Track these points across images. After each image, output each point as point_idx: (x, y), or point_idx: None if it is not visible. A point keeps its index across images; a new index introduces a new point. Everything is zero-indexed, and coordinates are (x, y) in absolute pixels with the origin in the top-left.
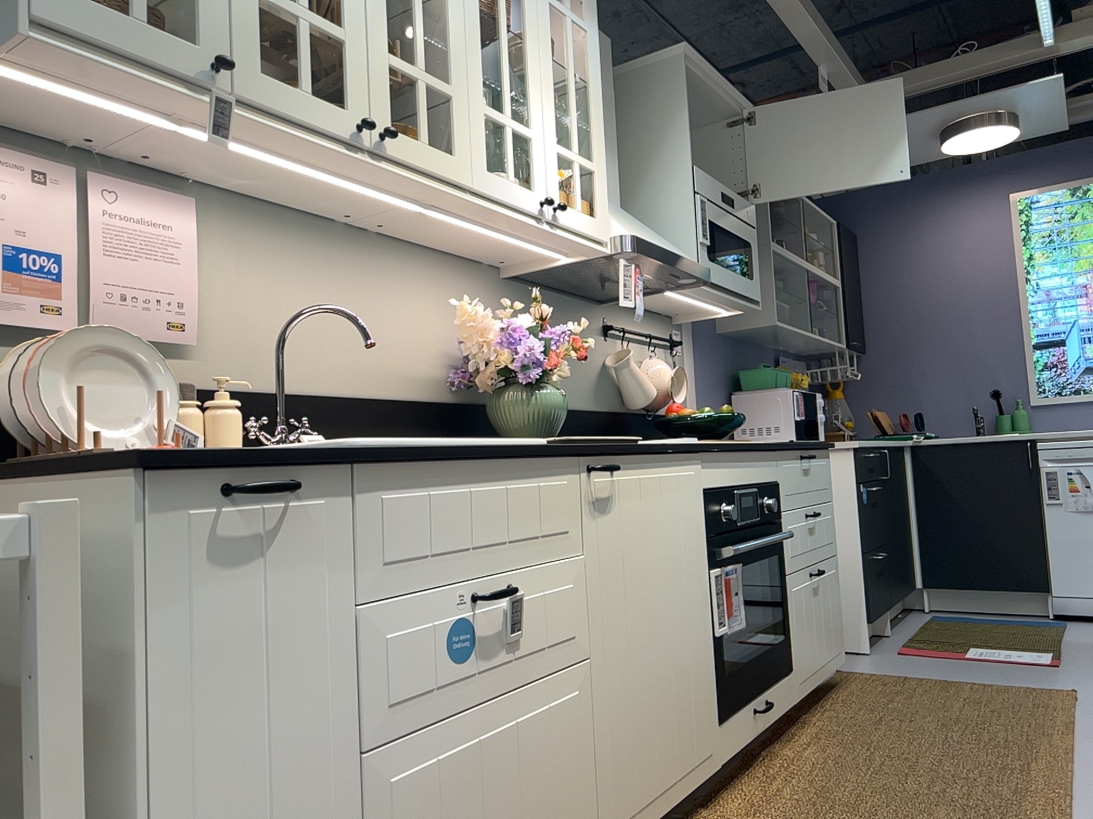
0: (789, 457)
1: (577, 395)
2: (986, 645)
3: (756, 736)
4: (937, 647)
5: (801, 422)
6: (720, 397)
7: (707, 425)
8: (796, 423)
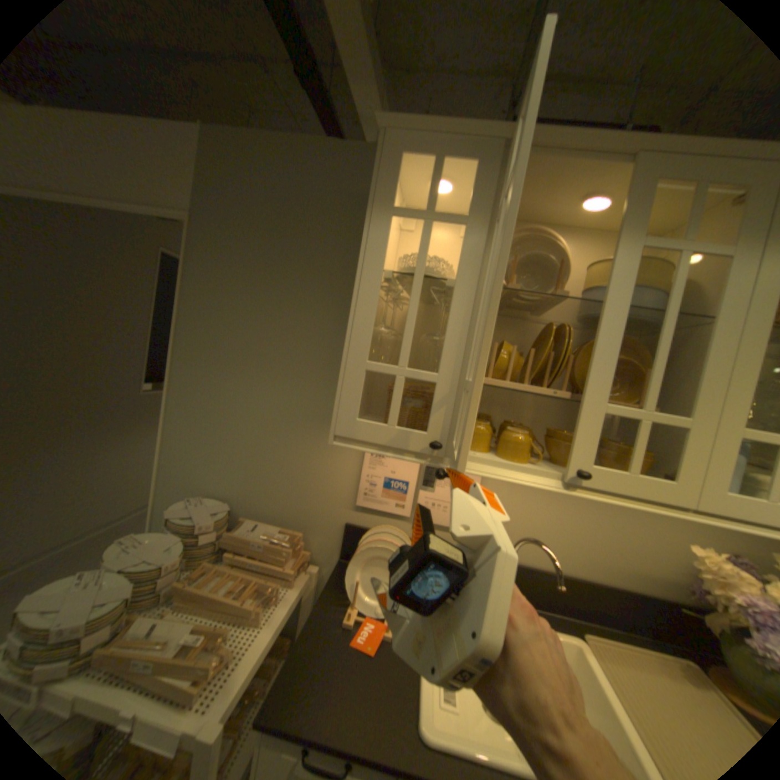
0: None
1: None
2: None
3: None
4: None
5: None
6: None
7: None
8: None
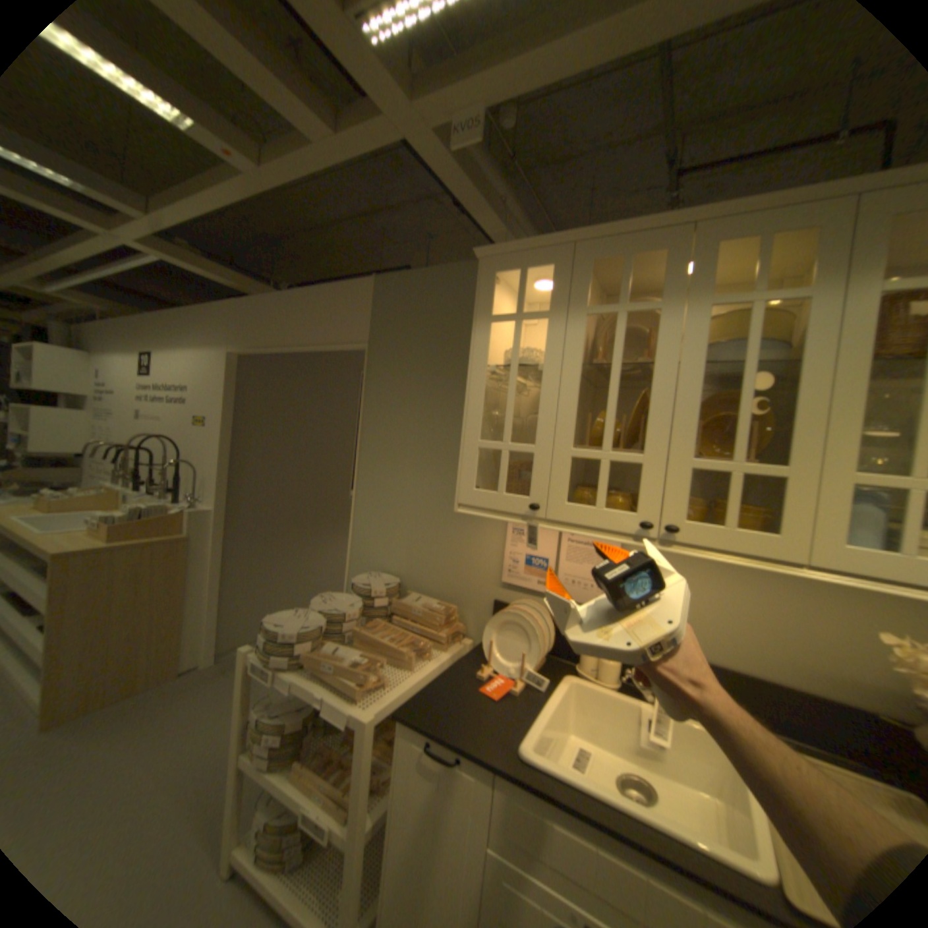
0: None
1: None
2: None
3: None
4: None
5: None
6: None
7: None
8: None
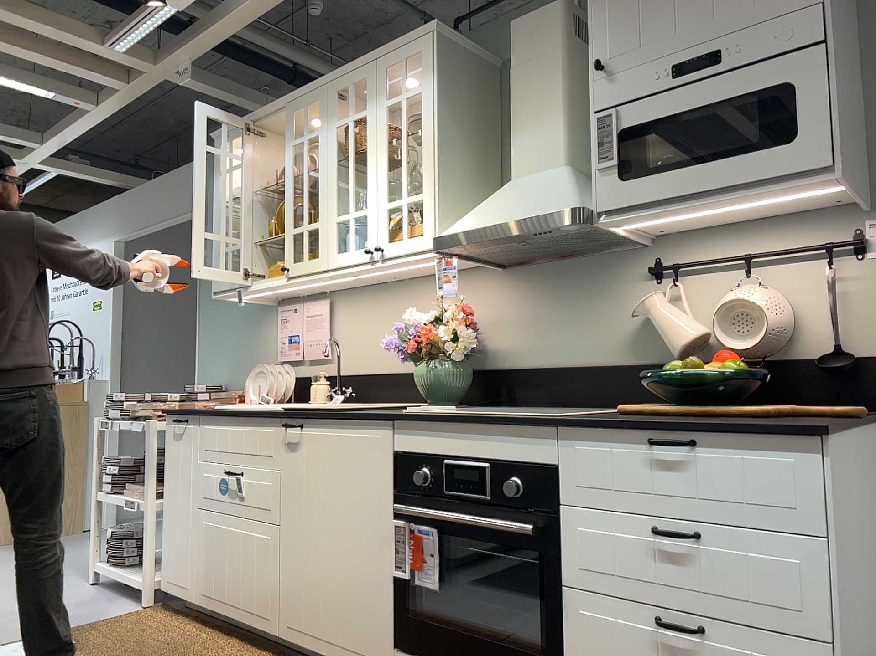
0: (596, 437)
1: (595, 350)
2: None
3: None
4: None
5: None
6: None
7: (671, 383)
8: None
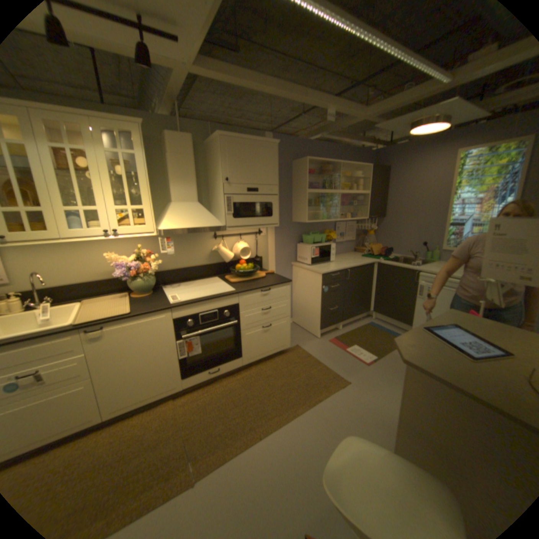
0: (248, 293)
1: (196, 261)
2: (361, 346)
3: (209, 379)
4: (344, 342)
5: (314, 258)
6: (290, 245)
7: (241, 272)
8: (312, 258)
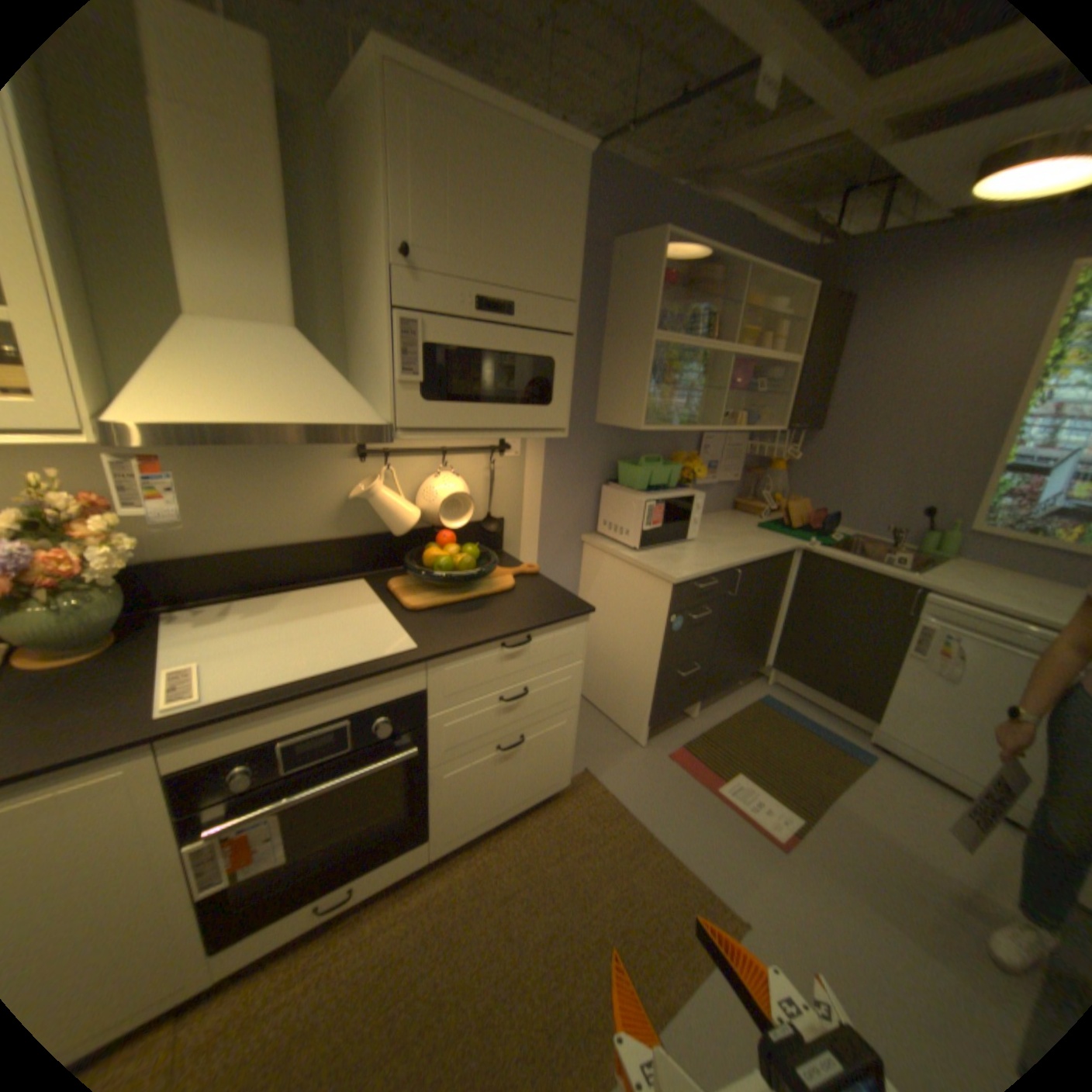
0: (461, 655)
1: (294, 529)
2: (757, 778)
3: (316, 925)
4: (710, 762)
5: (649, 531)
6: (582, 487)
7: (439, 573)
8: (643, 531)
